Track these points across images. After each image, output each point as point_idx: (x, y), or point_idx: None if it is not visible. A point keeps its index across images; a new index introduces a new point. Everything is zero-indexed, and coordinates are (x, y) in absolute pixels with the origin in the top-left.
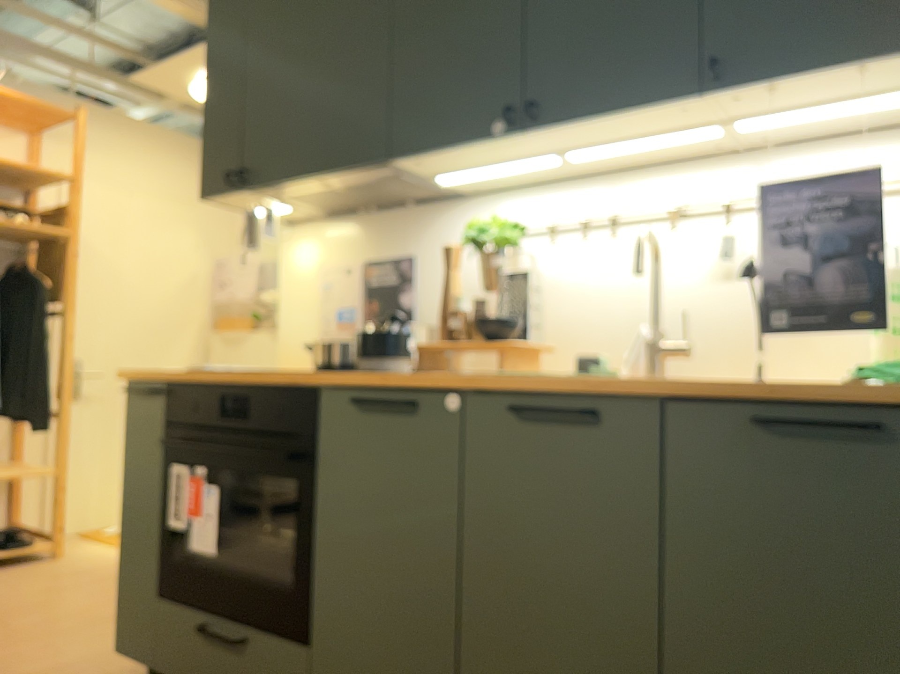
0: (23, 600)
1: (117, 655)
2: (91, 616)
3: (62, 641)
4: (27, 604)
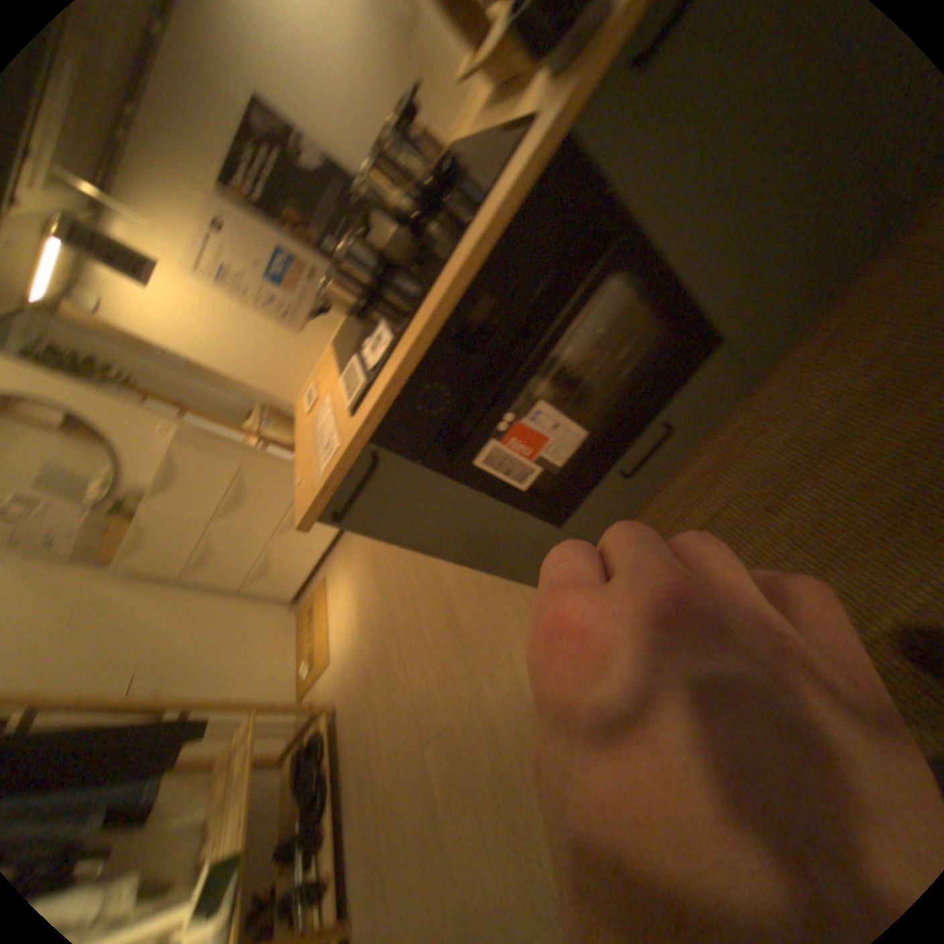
0: (398, 715)
1: (516, 605)
2: (441, 646)
3: (478, 661)
4: (404, 711)
